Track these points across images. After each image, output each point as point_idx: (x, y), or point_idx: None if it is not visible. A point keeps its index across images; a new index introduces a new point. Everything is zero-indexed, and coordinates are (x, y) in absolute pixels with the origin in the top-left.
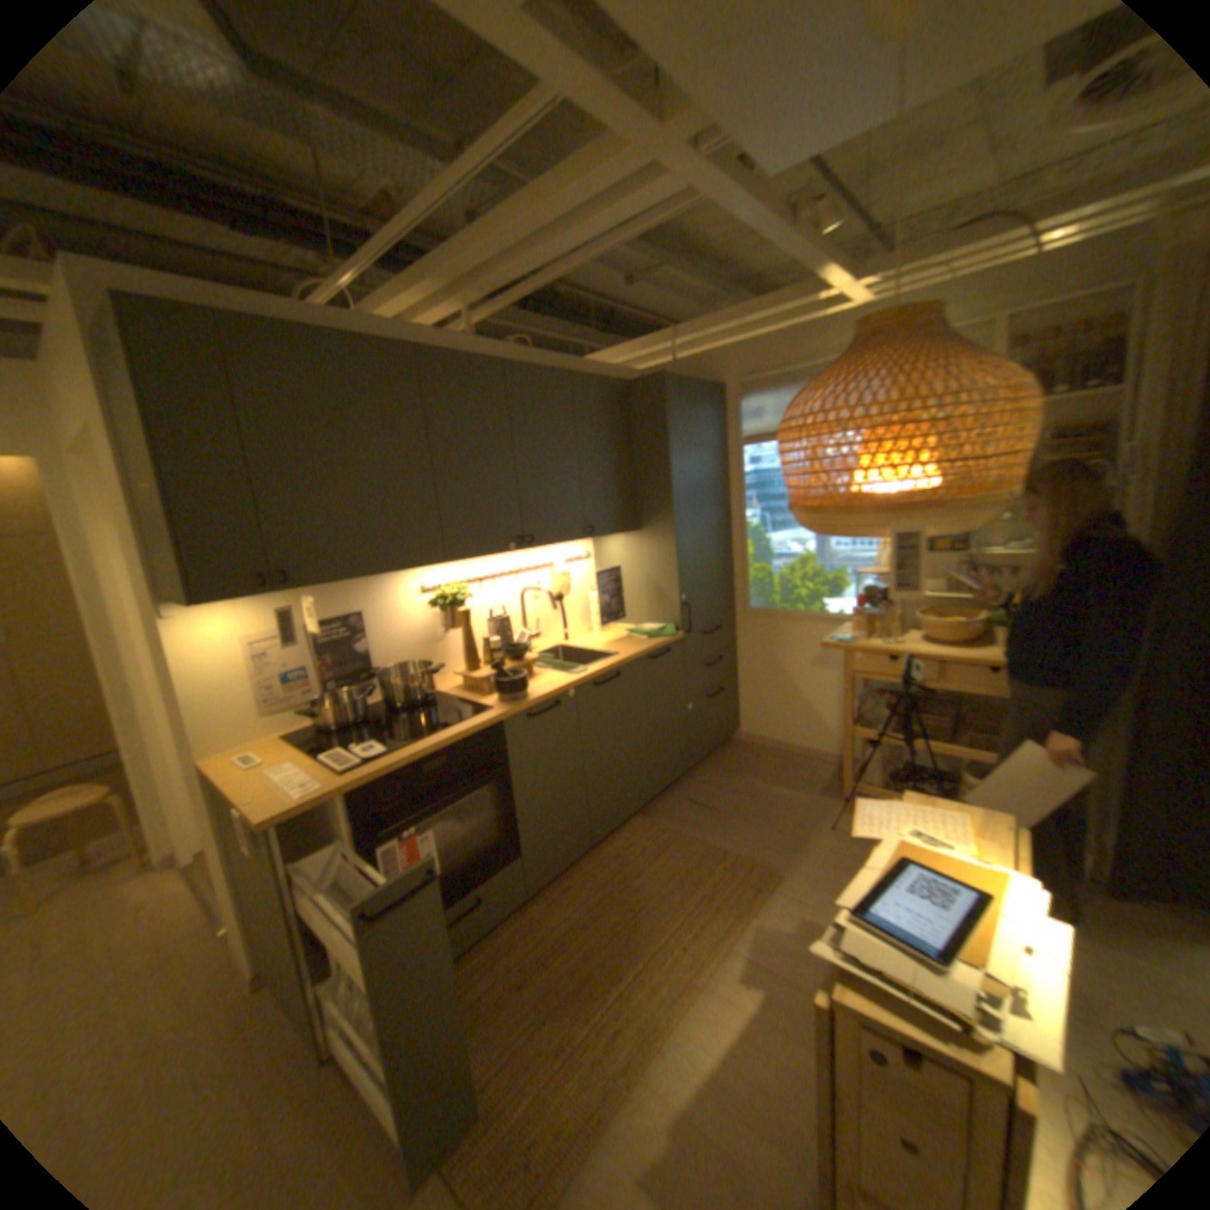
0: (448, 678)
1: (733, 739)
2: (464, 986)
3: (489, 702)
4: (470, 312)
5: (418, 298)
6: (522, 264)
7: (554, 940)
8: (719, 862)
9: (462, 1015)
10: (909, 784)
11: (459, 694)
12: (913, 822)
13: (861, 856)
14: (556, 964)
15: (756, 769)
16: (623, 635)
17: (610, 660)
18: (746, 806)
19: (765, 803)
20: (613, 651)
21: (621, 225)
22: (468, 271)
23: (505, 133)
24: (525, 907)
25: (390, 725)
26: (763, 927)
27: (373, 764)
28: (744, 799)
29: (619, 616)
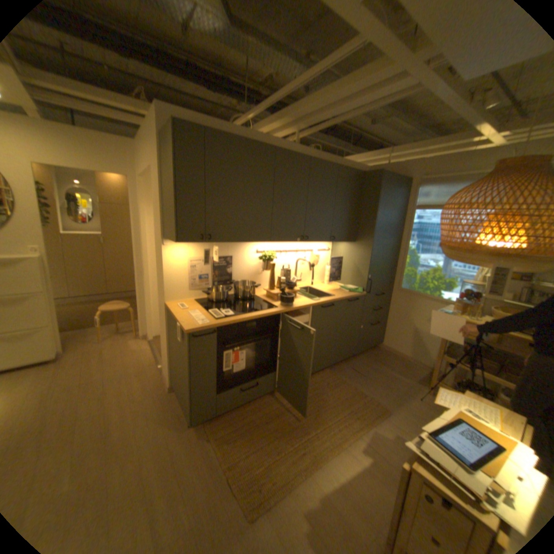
0: (259, 290)
1: (378, 346)
2: (245, 415)
3: (275, 304)
4: (299, 133)
5: (278, 125)
6: (328, 113)
7: (283, 409)
8: (362, 398)
9: (242, 426)
10: (467, 390)
11: (263, 297)
12: (468, 405)
13: (433, 416)
14: (283, 419)
15: (387, 363)
16: (337, 288)
17: (330, 297)
18: (379, 378)
19: (389, 379)
20: (332, 294)
21: (379, 99)
22: (303, 115)
23: (337, 56)
24: (273, 392)
25: (235, 304)
26: (378, 432)
27: (228, 318)
28: (379, 374)
29: (337, 279)
